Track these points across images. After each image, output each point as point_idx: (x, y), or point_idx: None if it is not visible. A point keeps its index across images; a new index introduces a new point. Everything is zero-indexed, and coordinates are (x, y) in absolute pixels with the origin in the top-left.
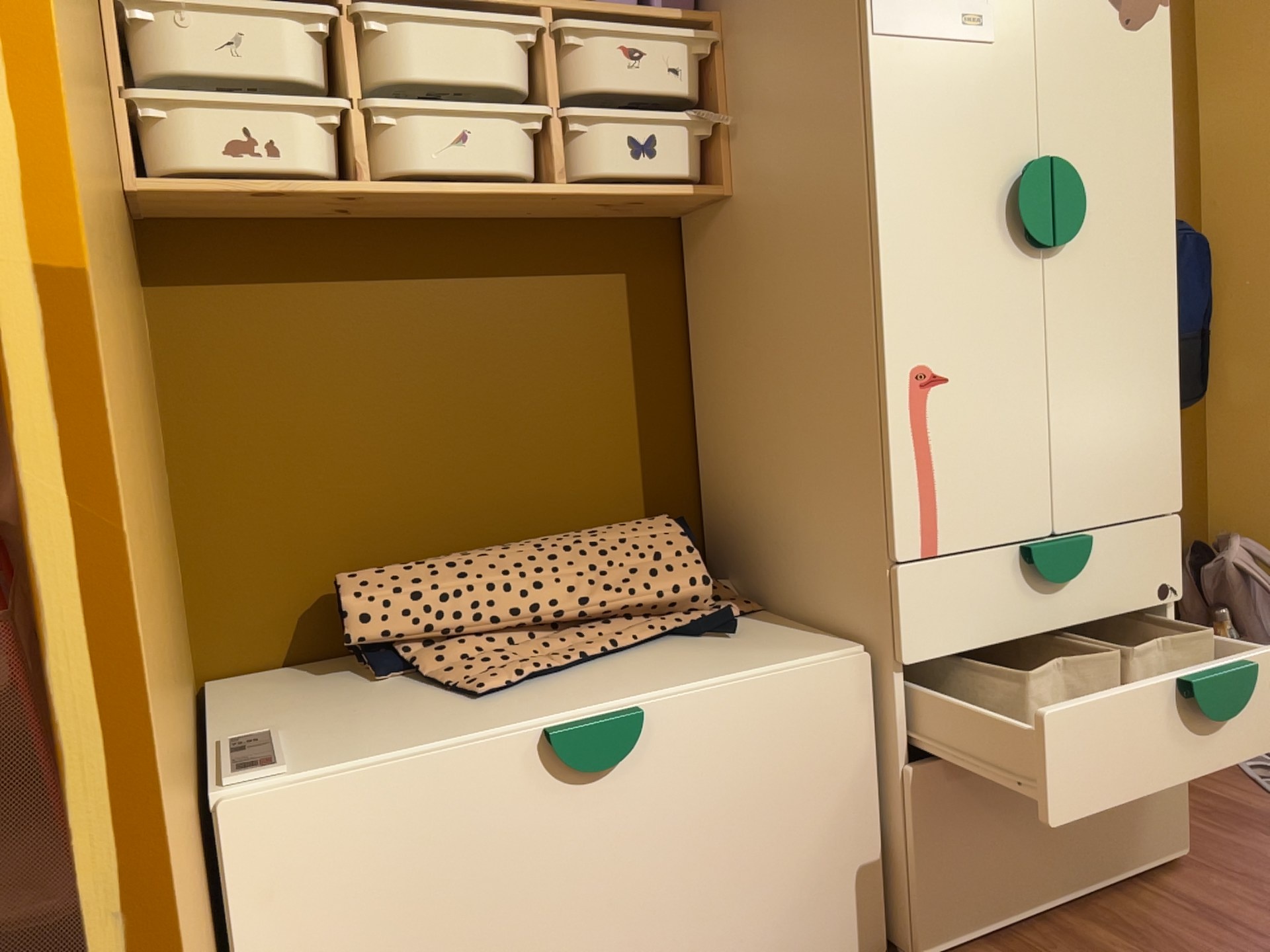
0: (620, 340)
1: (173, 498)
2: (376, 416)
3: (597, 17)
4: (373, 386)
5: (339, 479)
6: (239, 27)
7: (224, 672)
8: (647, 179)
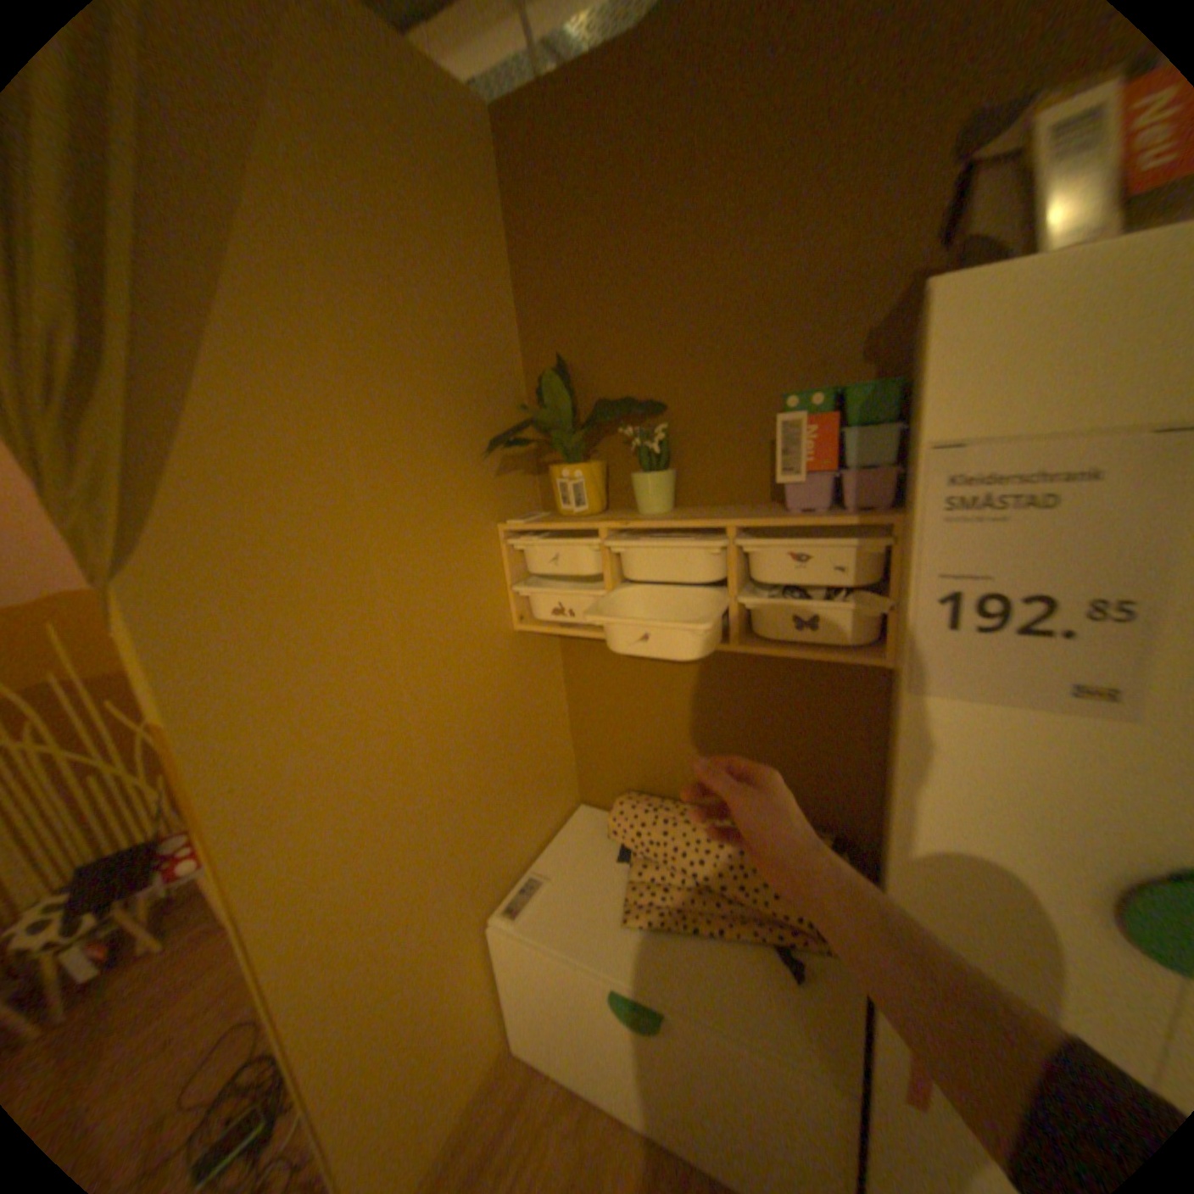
0: (823, 710)
1: (570, 726)
2: (657, 716)
3: (767, 532)
4: (656, 701)
5: (638, 740)
6: (553, 553)
7: (589, 802)
8: (805, 647)
